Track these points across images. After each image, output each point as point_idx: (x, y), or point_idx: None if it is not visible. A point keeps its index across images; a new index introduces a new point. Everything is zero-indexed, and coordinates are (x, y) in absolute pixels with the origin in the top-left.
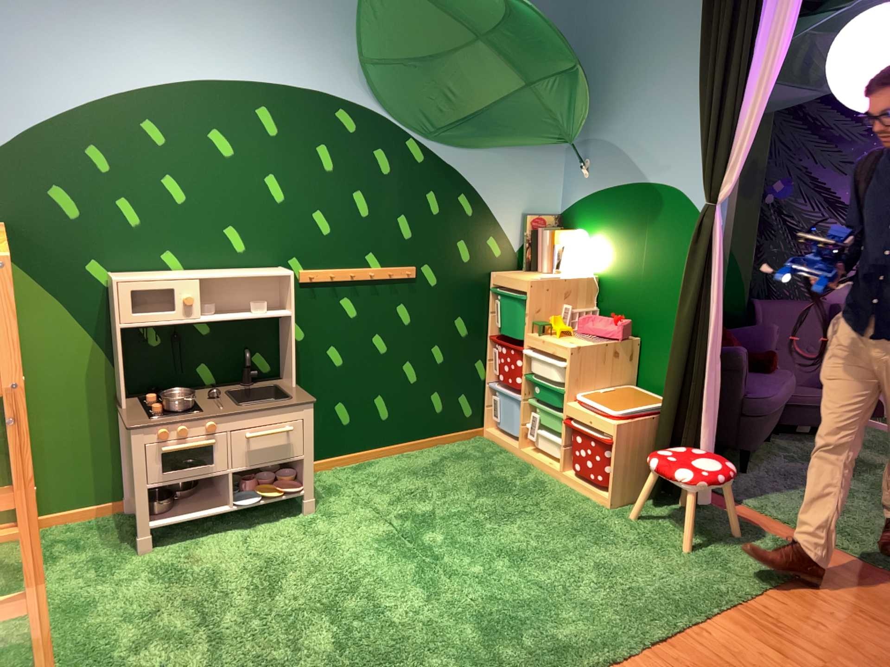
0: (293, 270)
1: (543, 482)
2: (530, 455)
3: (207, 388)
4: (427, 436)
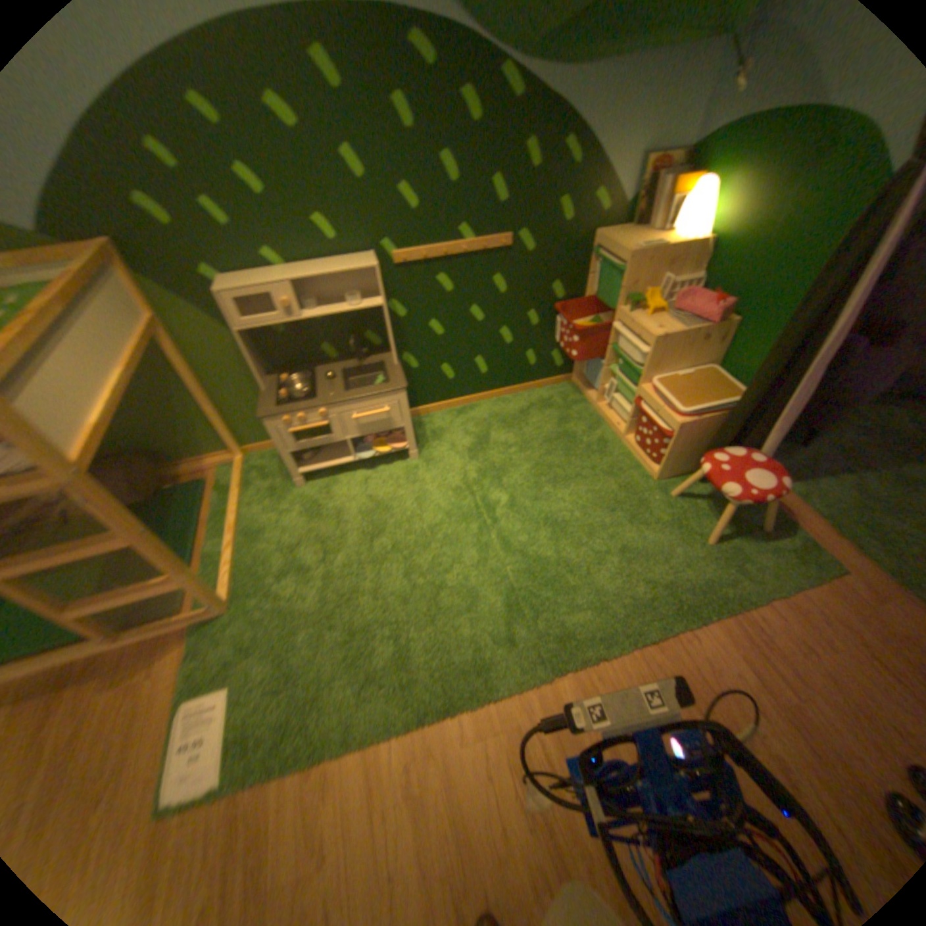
0: (385, 251)
1: (607, 446)
2: (604, 414)
3: (328, 365)
4: (521, 385)
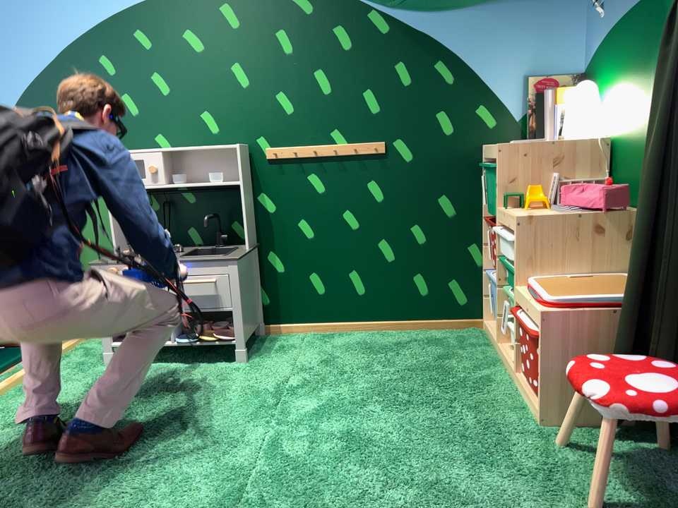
0: (258, 146)
1: (491, 384)
2: (503, 353)
3: (186, 247)
4: (411, 320)
